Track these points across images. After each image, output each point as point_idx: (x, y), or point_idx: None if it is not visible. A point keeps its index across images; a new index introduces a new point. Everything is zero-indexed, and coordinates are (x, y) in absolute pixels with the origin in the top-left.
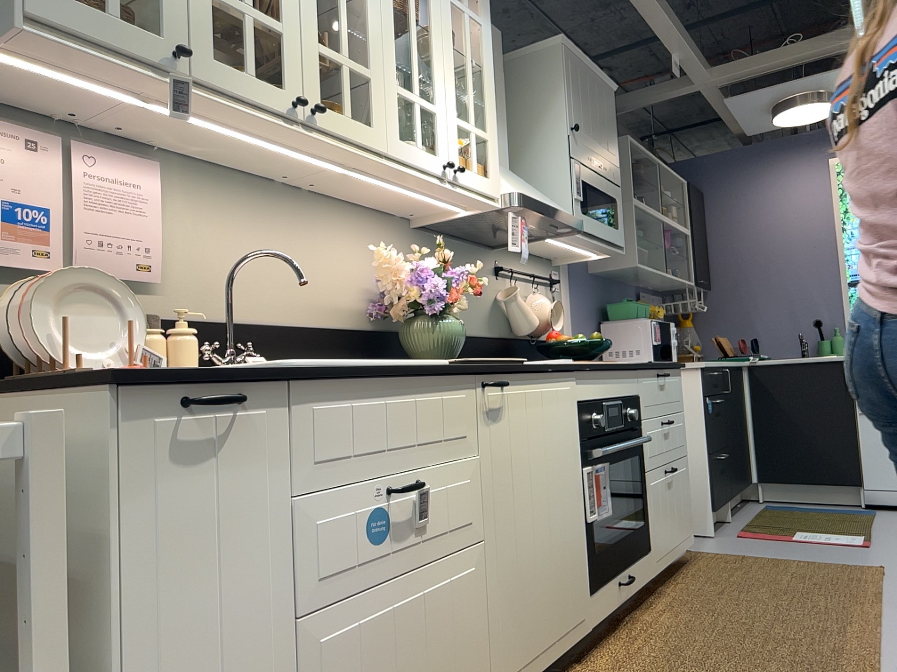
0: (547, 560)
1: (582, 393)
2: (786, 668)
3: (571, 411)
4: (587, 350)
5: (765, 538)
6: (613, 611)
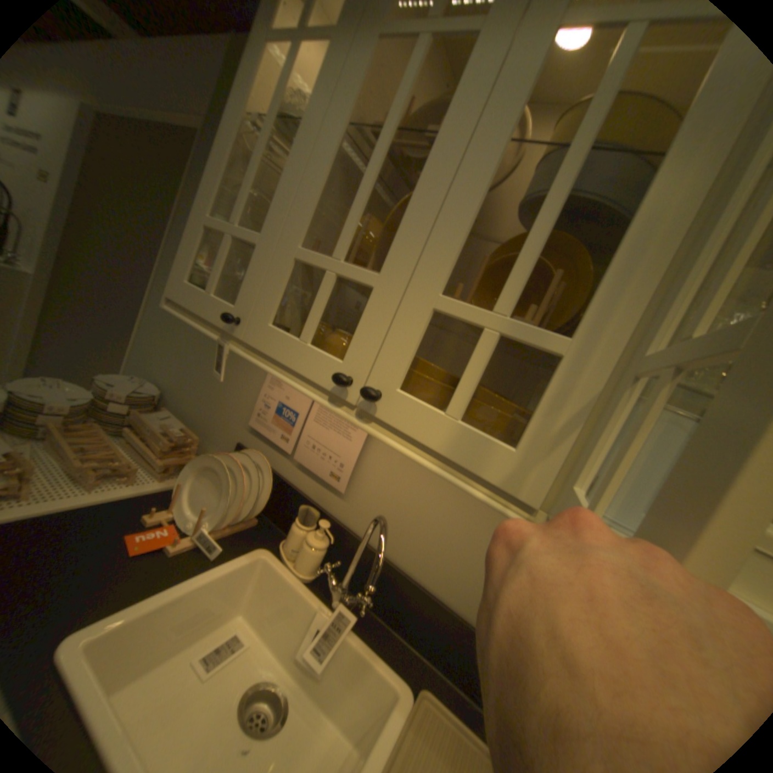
0: None
1: None
2: None
3: None
4: None
5: None
6: None
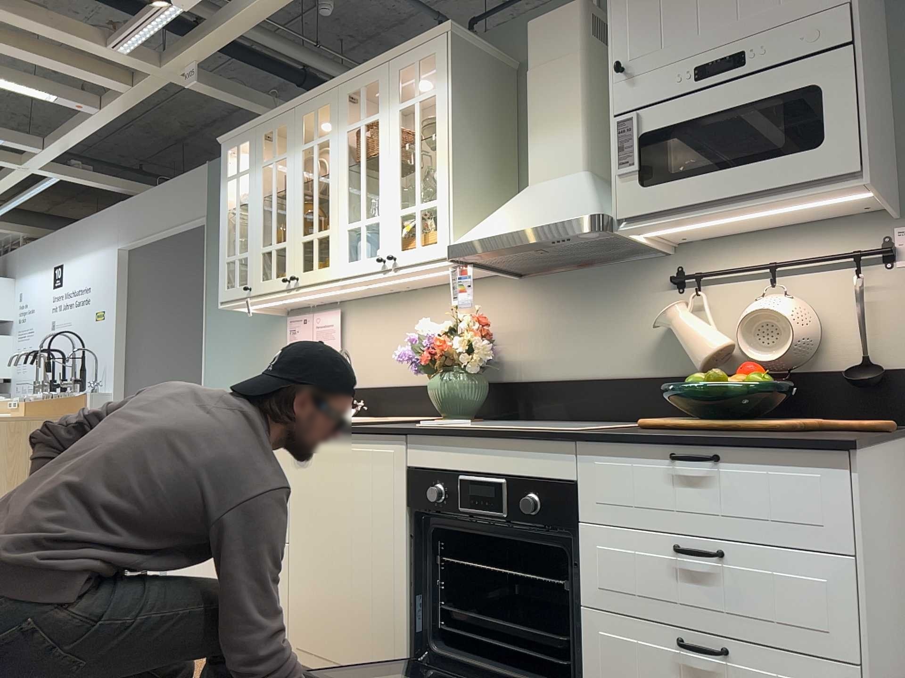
0: (344, 594)
1: (414, 459)
2: None
3: (388, 474)
4: (704, 399)
5: None
6: None
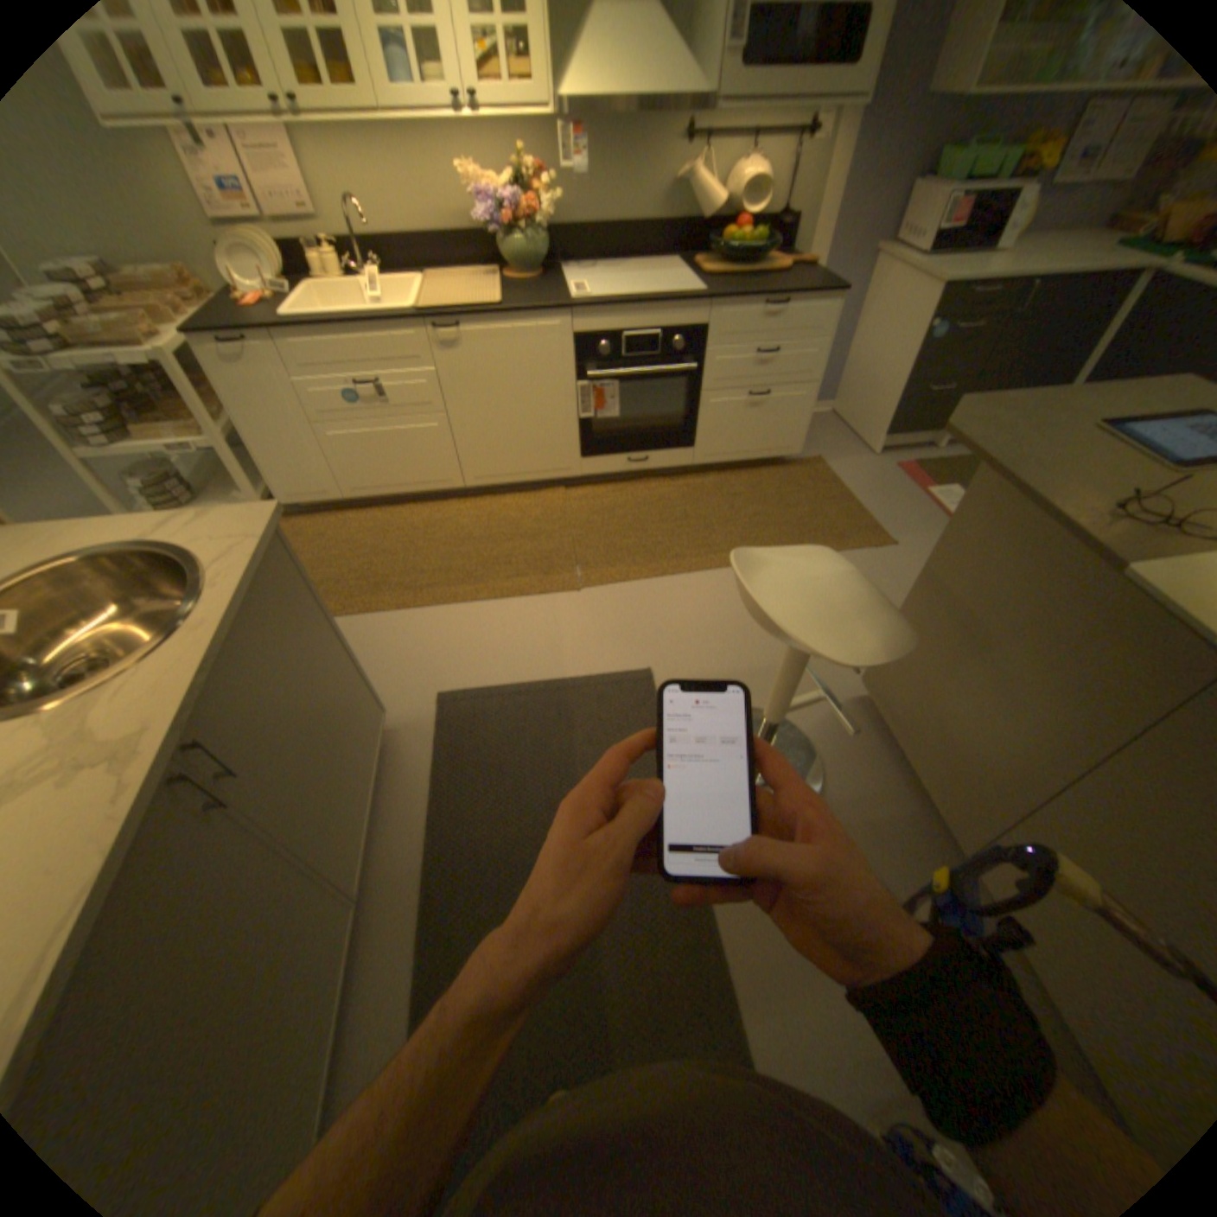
0: (521, 432)
1: (581, 327)
2: (633, 546)
3: (558, 342)
4: (741, 252)
5: (910, 477)
6: (615, 473)
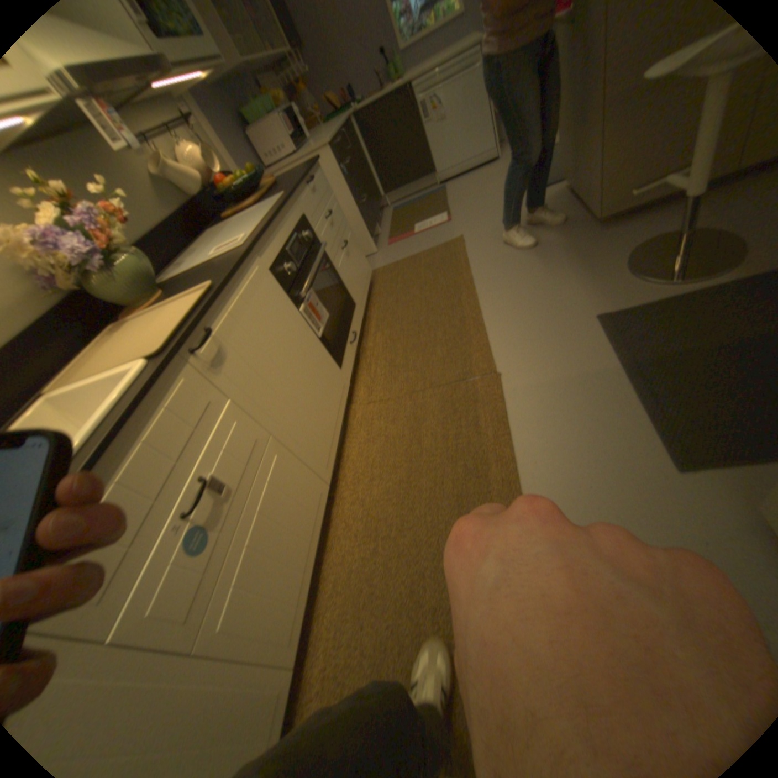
0: (312, 388)
1: (267, 260)
2: (444, 346)
3: (268, 284)
4: (248, 183)
5: (402, 237)
6: (355, 359)
